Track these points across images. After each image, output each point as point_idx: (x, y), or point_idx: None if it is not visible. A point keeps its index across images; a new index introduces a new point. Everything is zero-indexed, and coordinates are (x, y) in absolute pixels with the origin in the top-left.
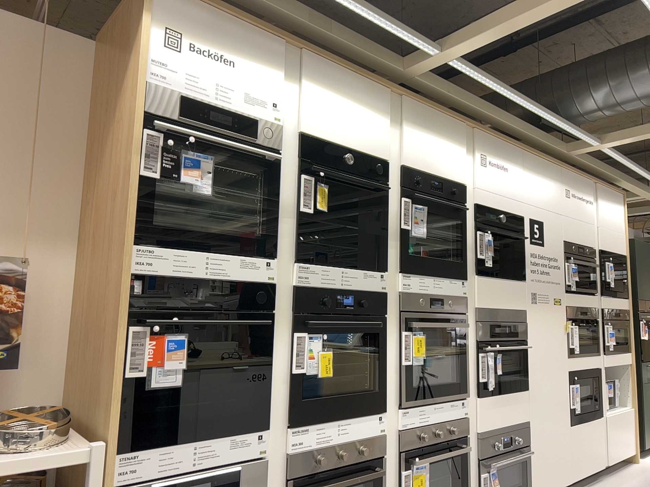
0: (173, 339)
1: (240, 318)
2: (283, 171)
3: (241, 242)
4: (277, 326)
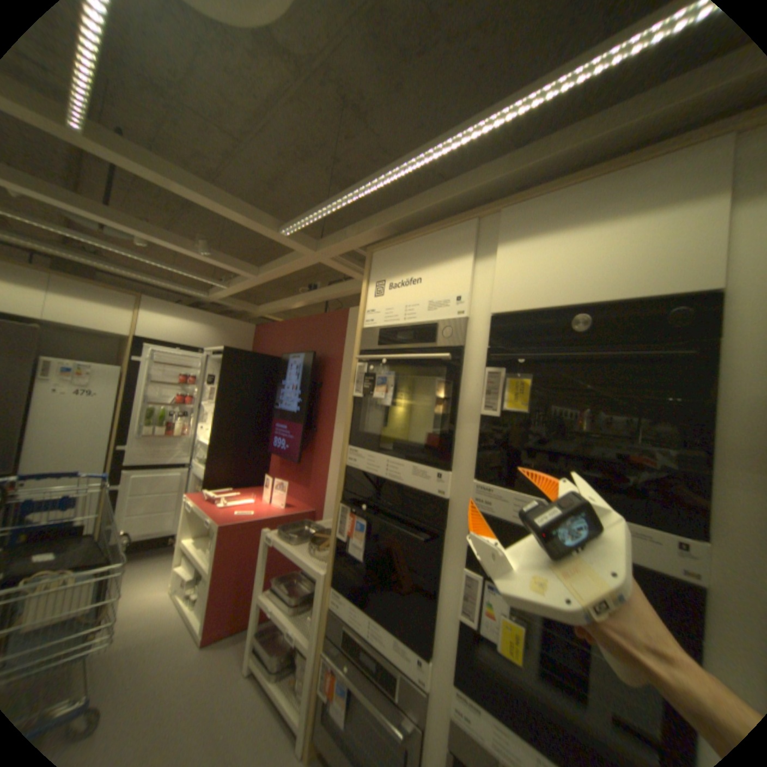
0: (356, 524)
1: (395, 526)
2: (464, 365)
3: (412, 448)
4: (448, 552)
